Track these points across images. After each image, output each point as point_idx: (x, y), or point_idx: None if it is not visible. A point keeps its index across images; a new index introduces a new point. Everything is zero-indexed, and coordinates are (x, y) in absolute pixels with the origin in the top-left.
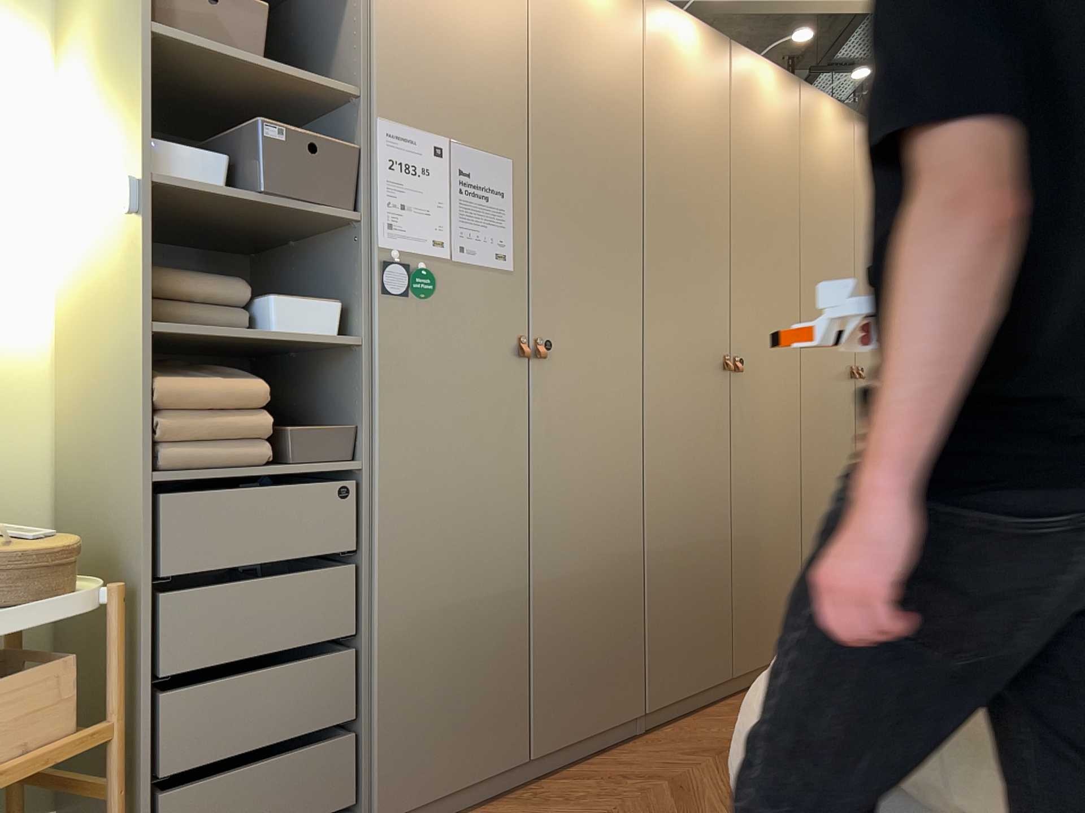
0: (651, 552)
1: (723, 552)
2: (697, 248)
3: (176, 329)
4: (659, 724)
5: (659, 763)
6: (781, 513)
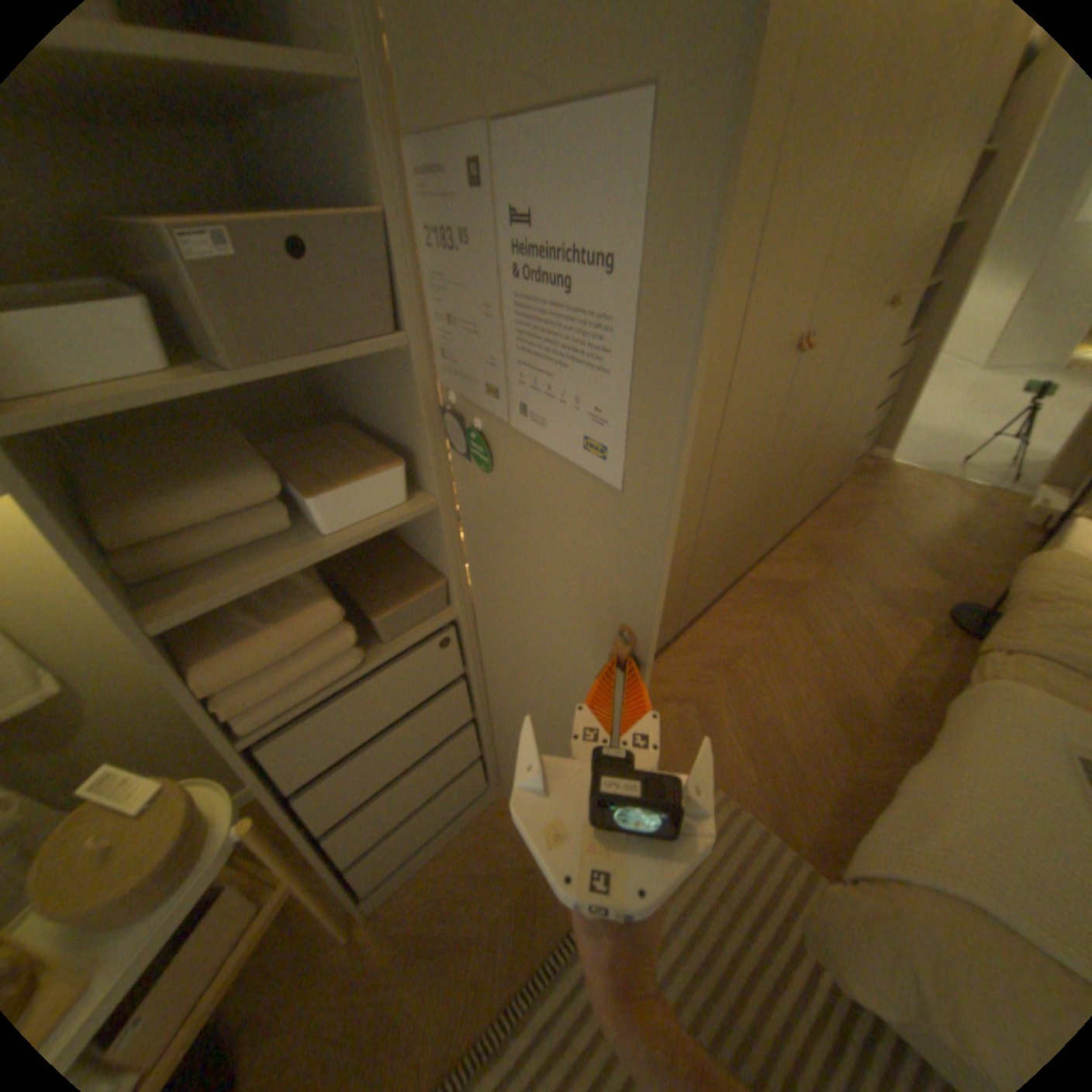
0: (697, 539)
1: (747, 510)
2: (808, 216)
3: (187, 609)
4: (680, 630)
5: (684, 680)
6: (794, 459)
